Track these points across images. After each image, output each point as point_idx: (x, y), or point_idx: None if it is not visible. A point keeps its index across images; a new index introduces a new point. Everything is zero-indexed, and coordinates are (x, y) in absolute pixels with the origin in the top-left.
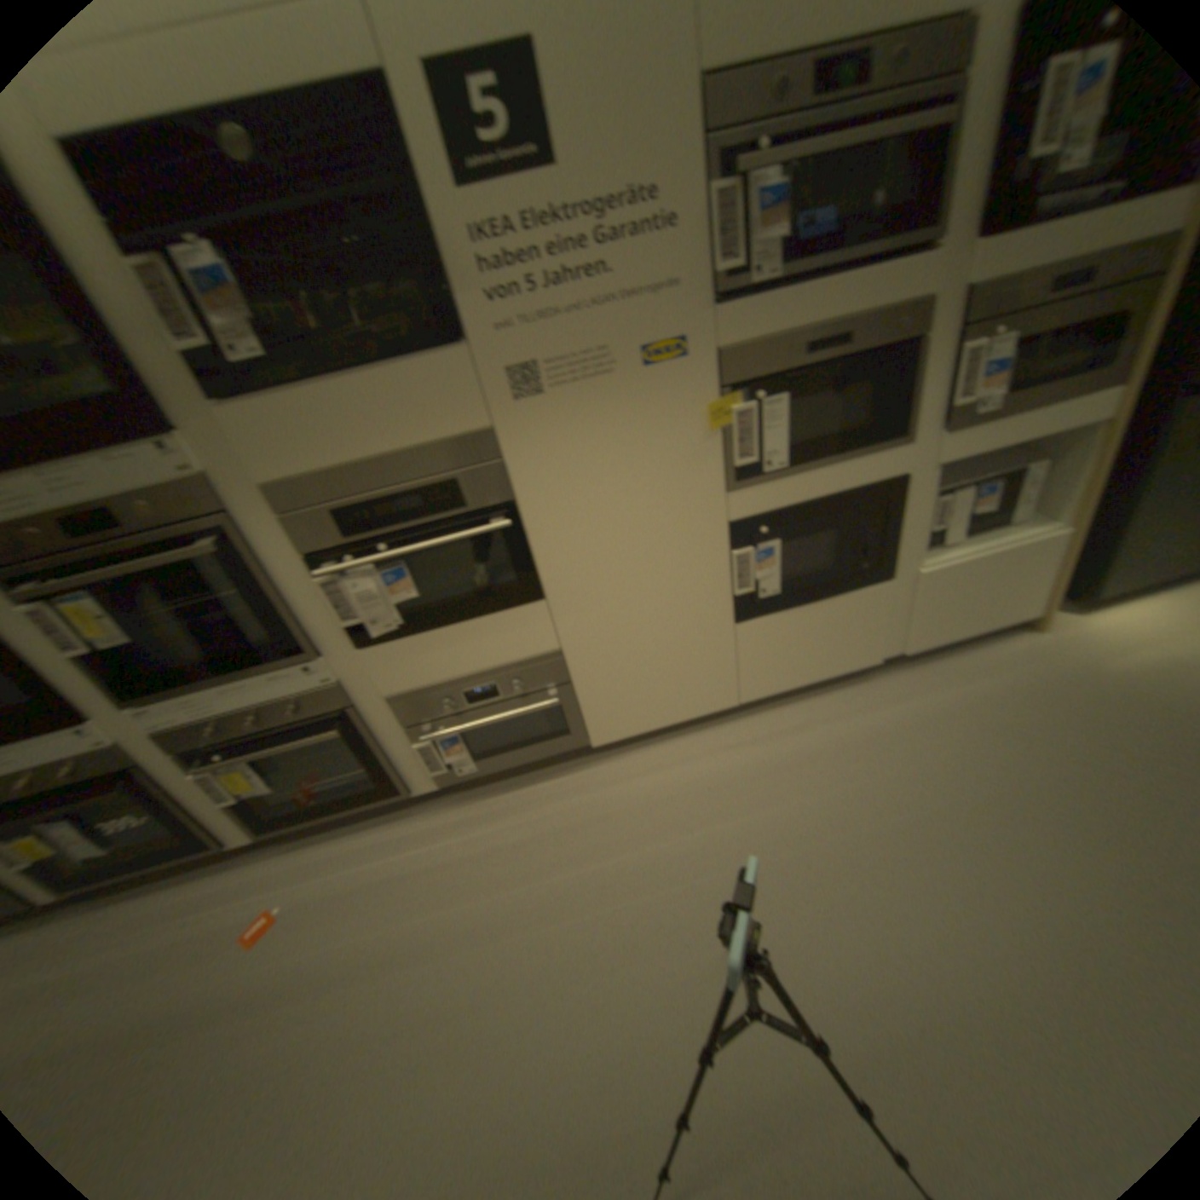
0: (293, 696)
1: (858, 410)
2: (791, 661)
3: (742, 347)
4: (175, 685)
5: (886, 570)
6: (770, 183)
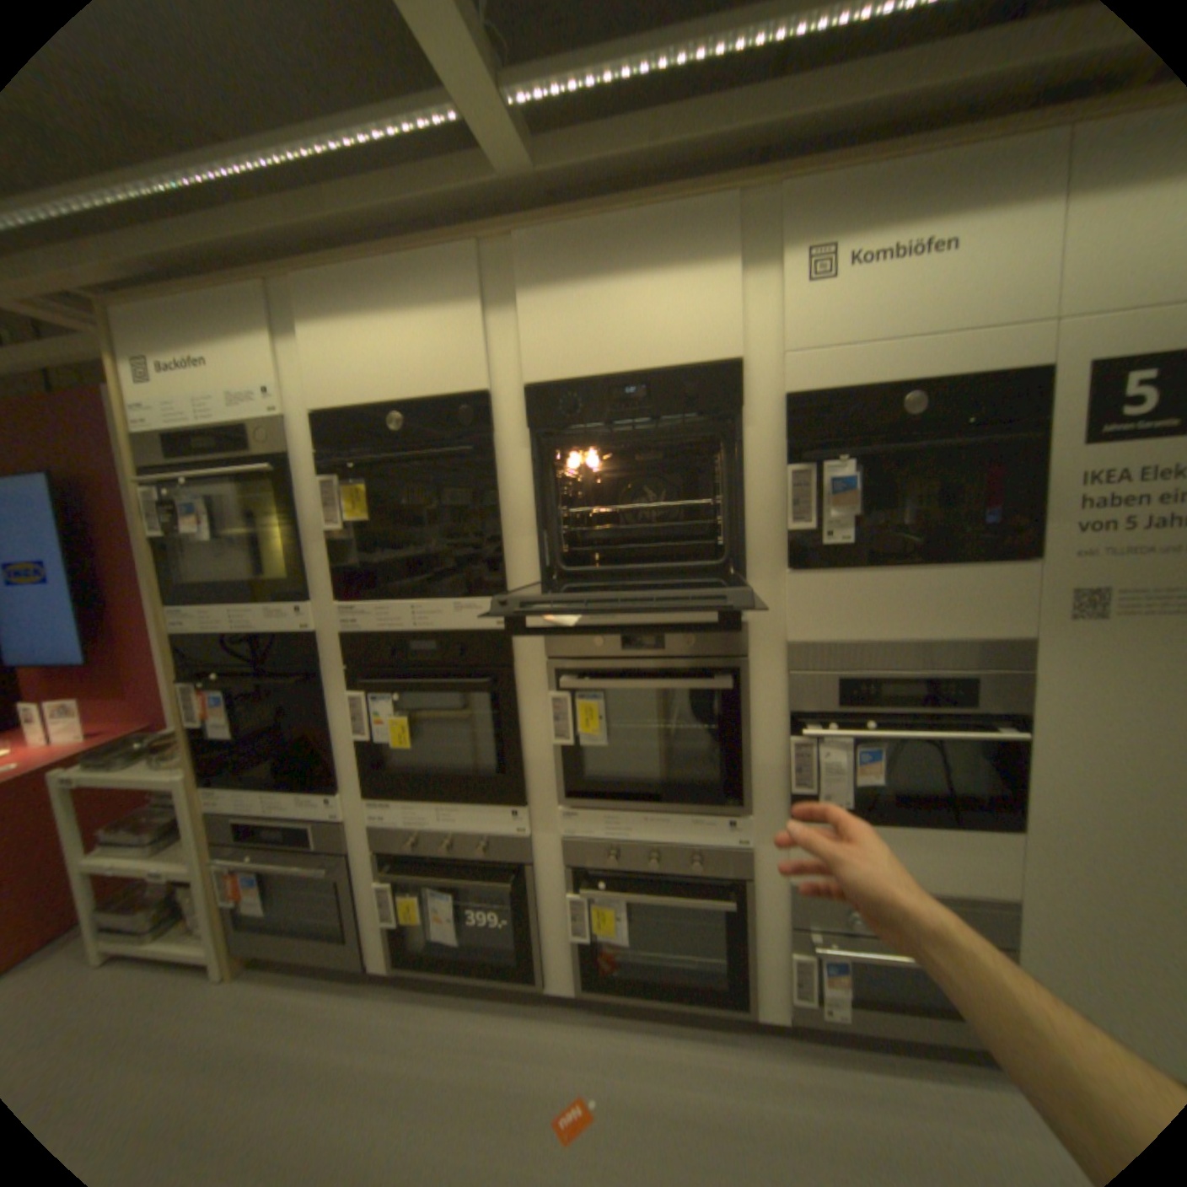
0: (711, 848)
1: None
2: None
3: None
4: (622, 798)
5: None
6: None
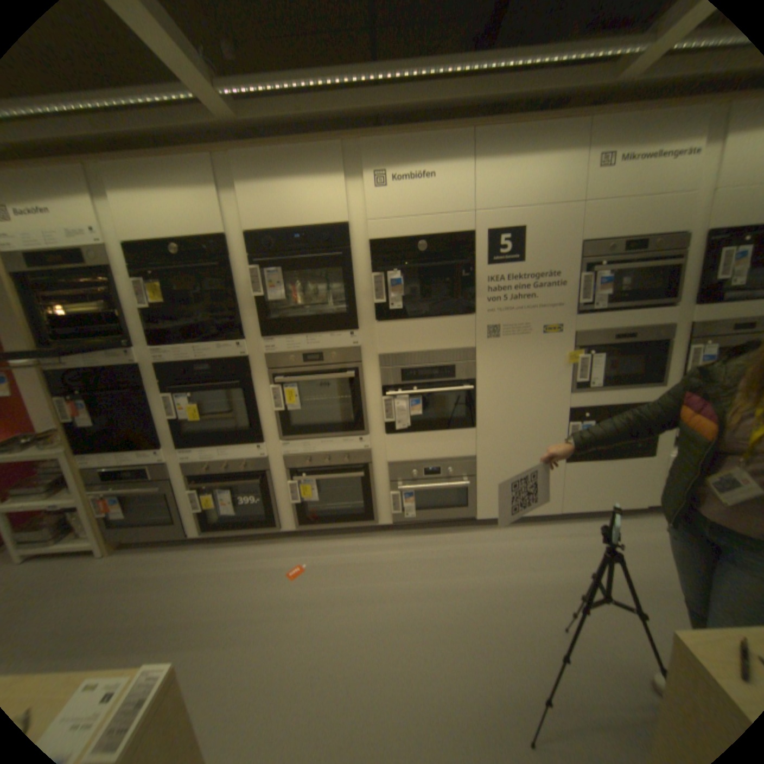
0: (351, 452)
1: (639, 367)
2: (595, 494)
3: (587, 333)
4: (309, 434)
5: (652, 451)
6: (606, 276)
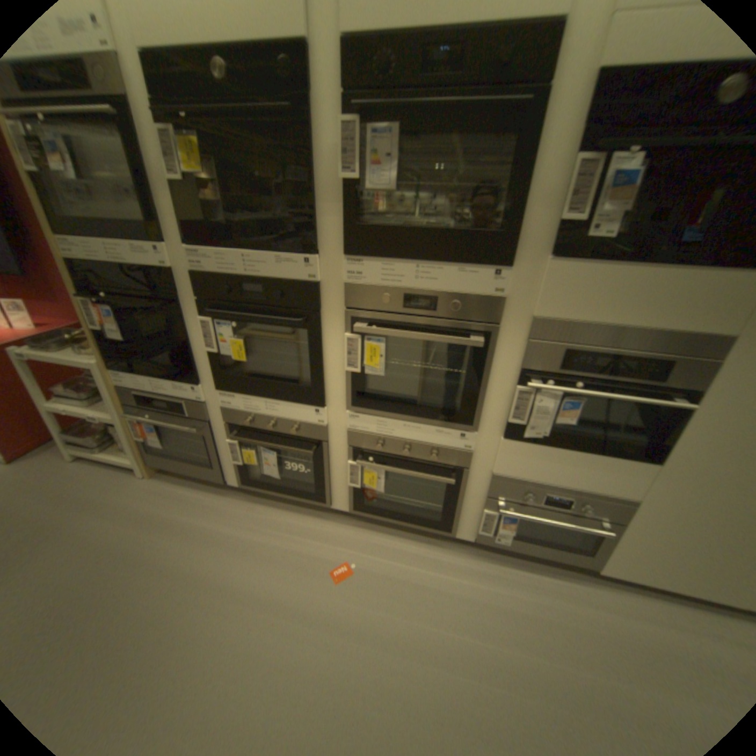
0: (446, 447)
1: None
2: None
3: None
4: (391, 410)
5: None
6: None
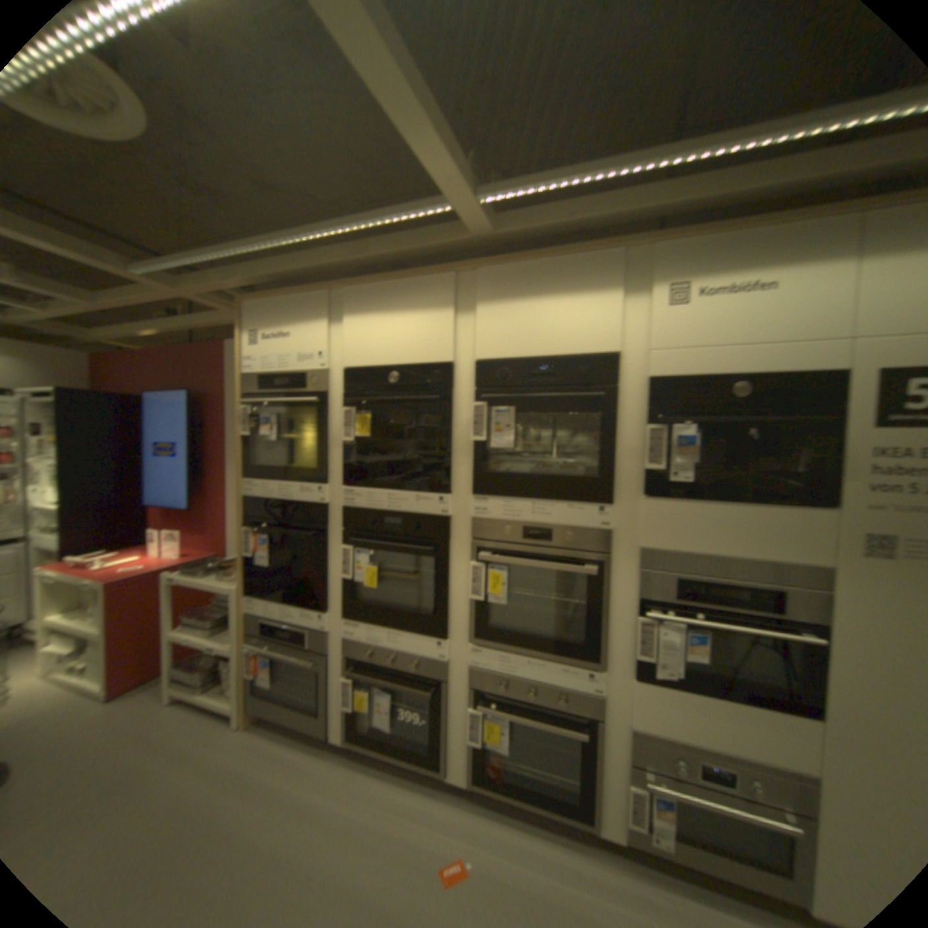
0: (576, 692)
1: None
2: None
3: None
4: (515, 645)
5: None
6: None
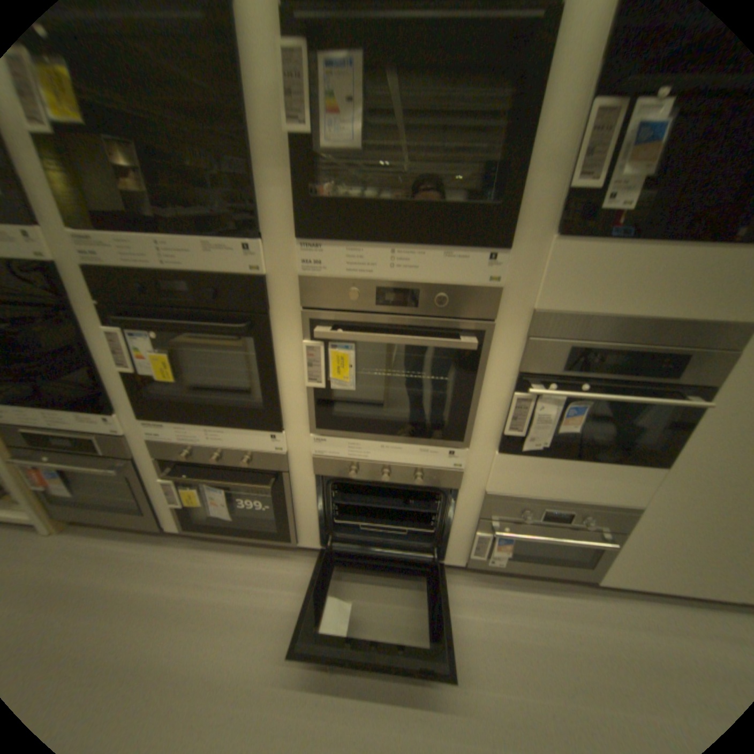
0: (432, 467)
1: None
2: None
3: None
4: (364, 430)
5: None
6: None
